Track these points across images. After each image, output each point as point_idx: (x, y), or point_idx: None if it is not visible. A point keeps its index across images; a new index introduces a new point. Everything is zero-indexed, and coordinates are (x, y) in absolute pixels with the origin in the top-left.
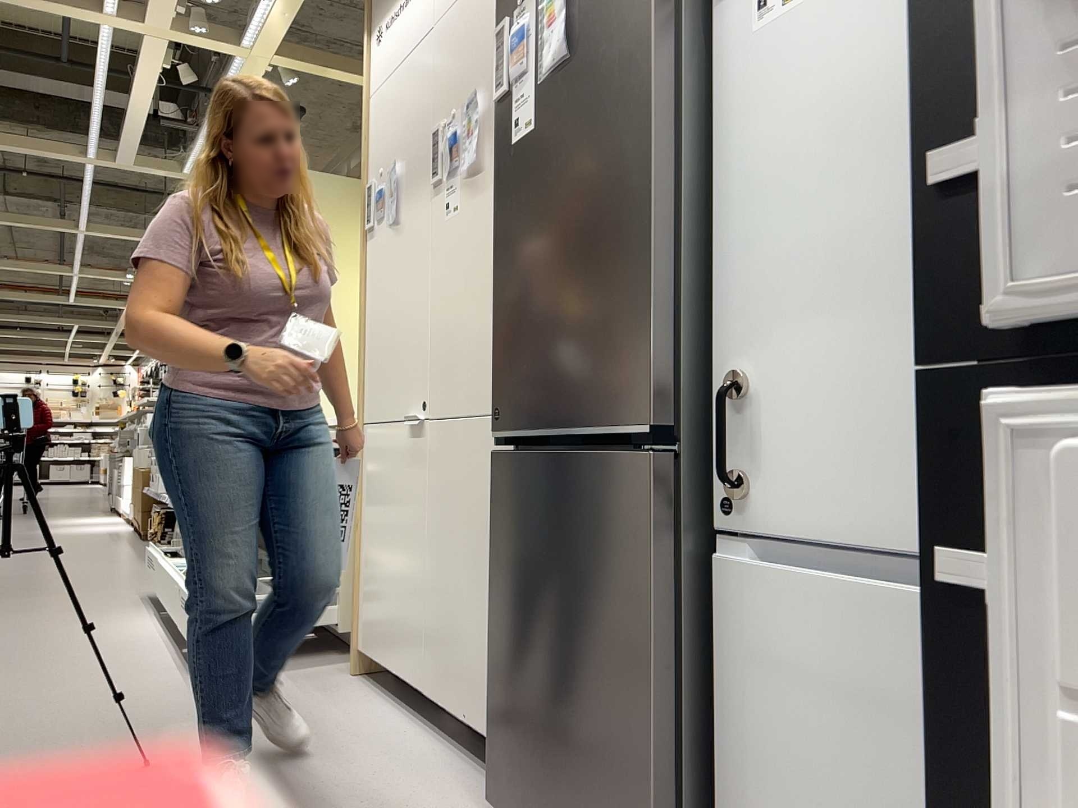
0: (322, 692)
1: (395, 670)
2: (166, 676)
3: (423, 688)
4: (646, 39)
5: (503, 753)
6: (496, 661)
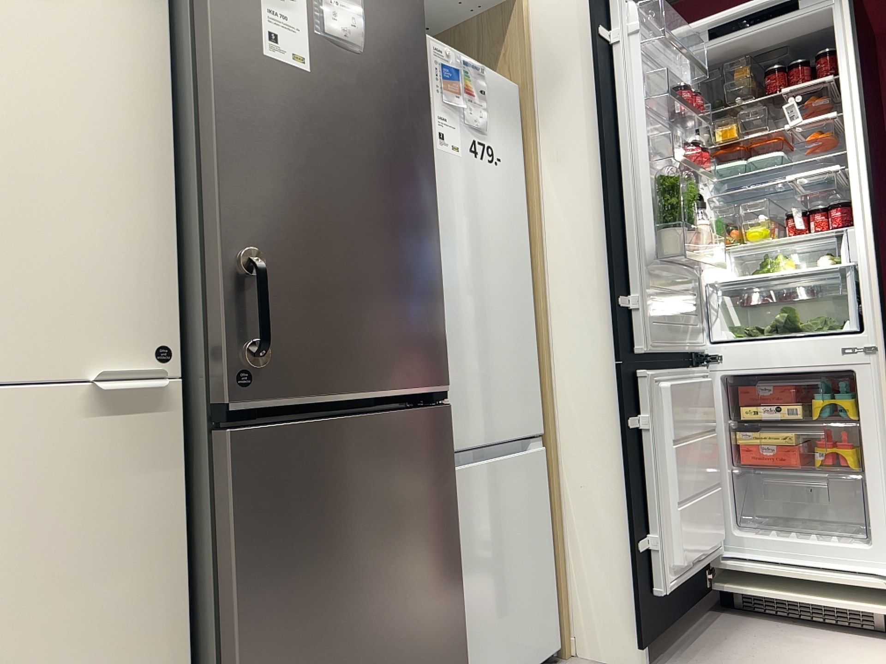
0: None
1: None
2: None
3: None
4: (426, 109)
5: None
6: None
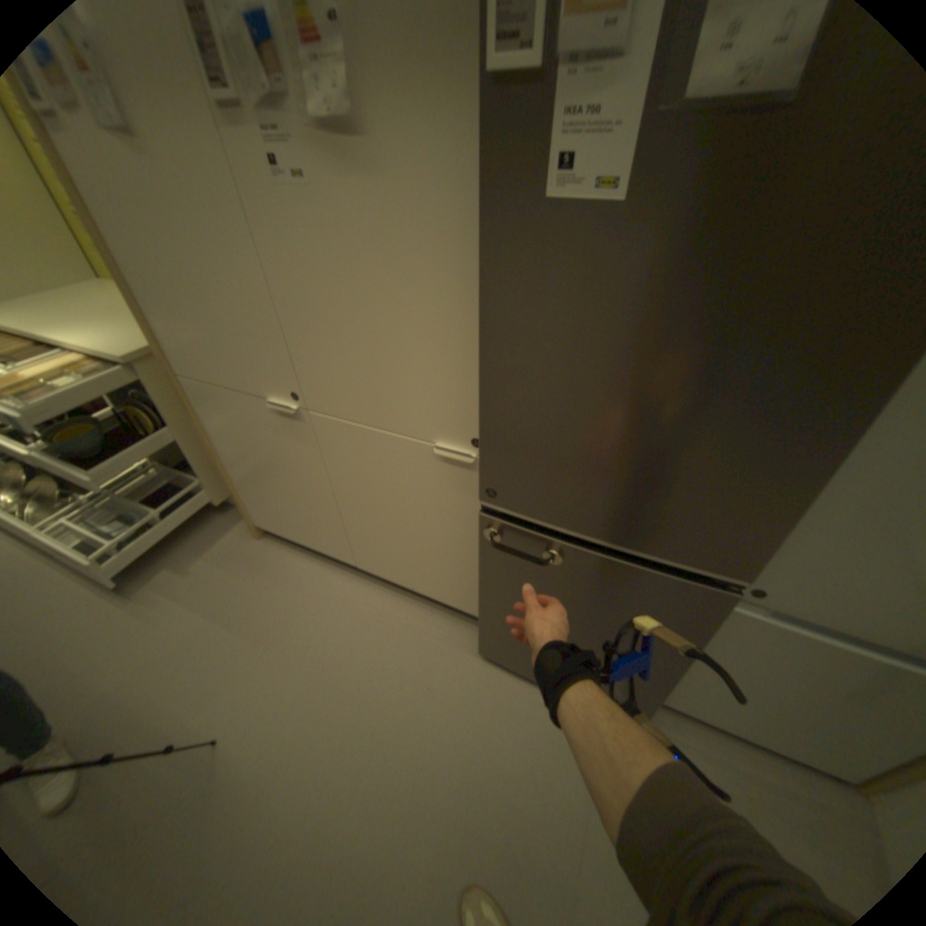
0: (255, 568)
1: (316, 546)
2: (97, 608)
3: (356, 563)
4: None
5: (486, 632)
6: (487, 609)
